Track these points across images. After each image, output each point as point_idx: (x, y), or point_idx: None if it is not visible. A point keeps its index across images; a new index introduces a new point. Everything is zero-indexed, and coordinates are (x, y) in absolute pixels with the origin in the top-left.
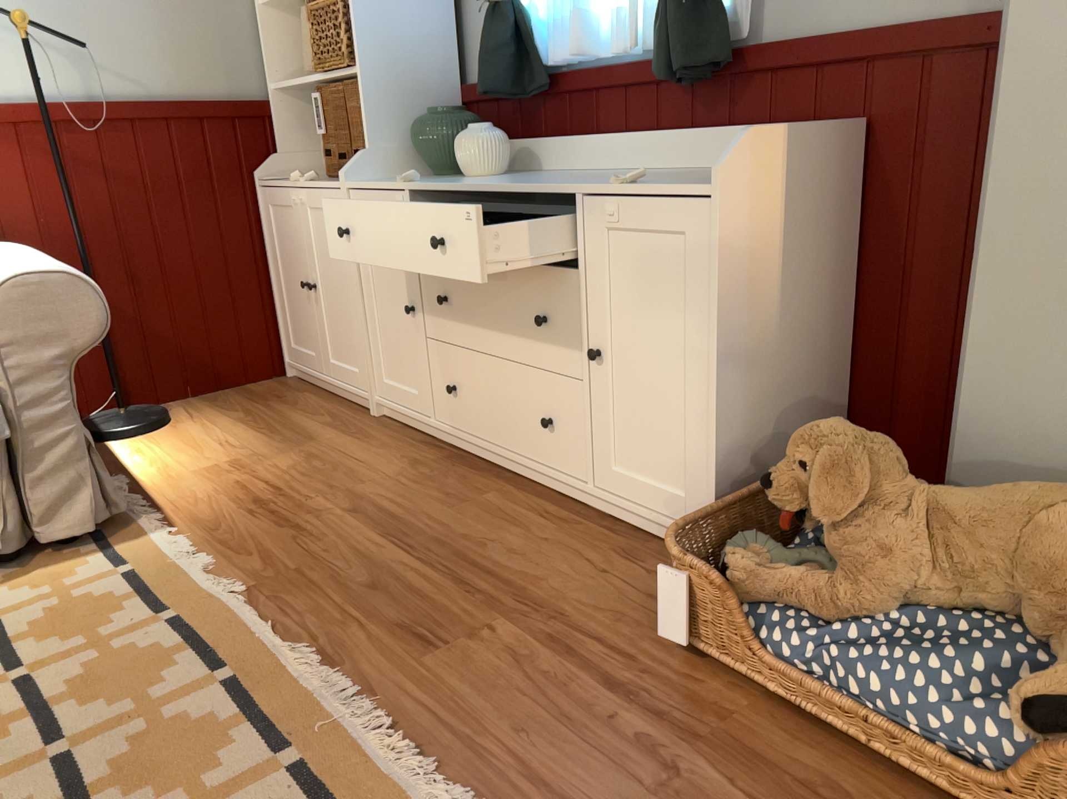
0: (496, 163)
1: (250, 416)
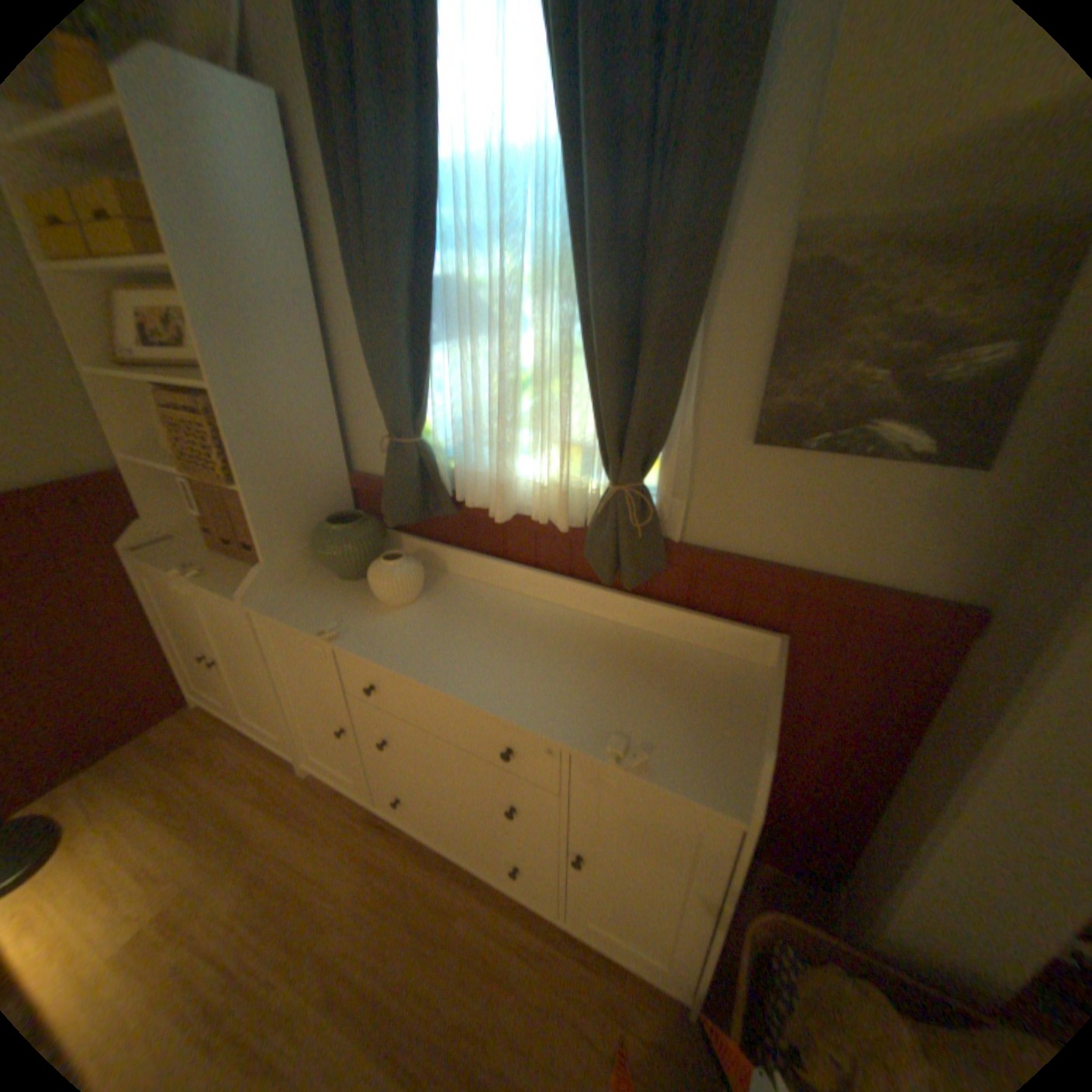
0: (418, 591)
1: (162, 800)
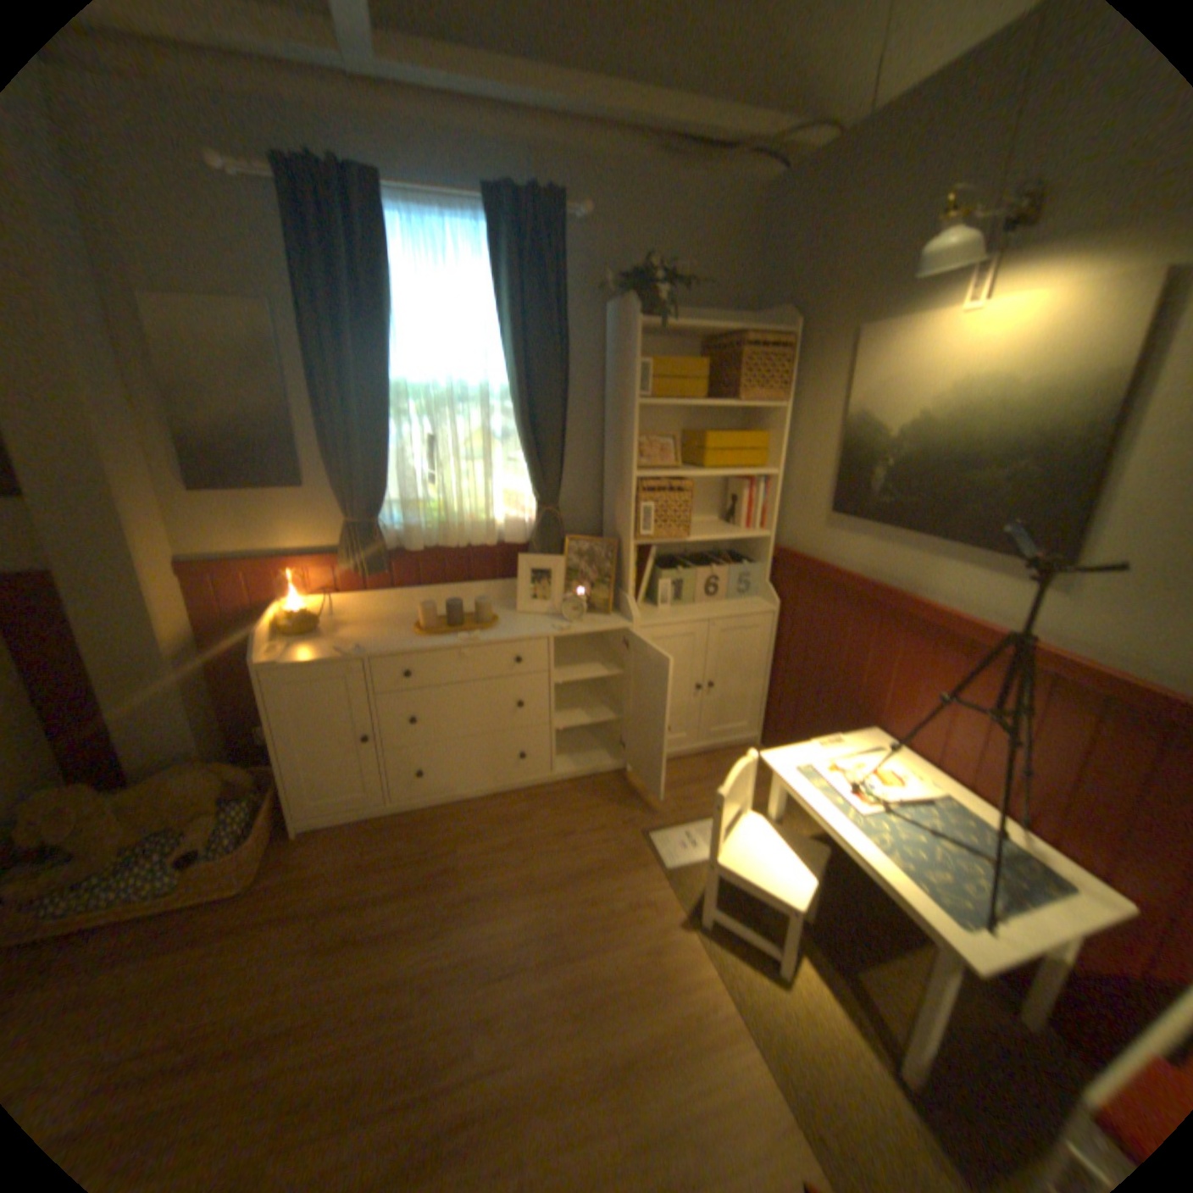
0: None
1: None
